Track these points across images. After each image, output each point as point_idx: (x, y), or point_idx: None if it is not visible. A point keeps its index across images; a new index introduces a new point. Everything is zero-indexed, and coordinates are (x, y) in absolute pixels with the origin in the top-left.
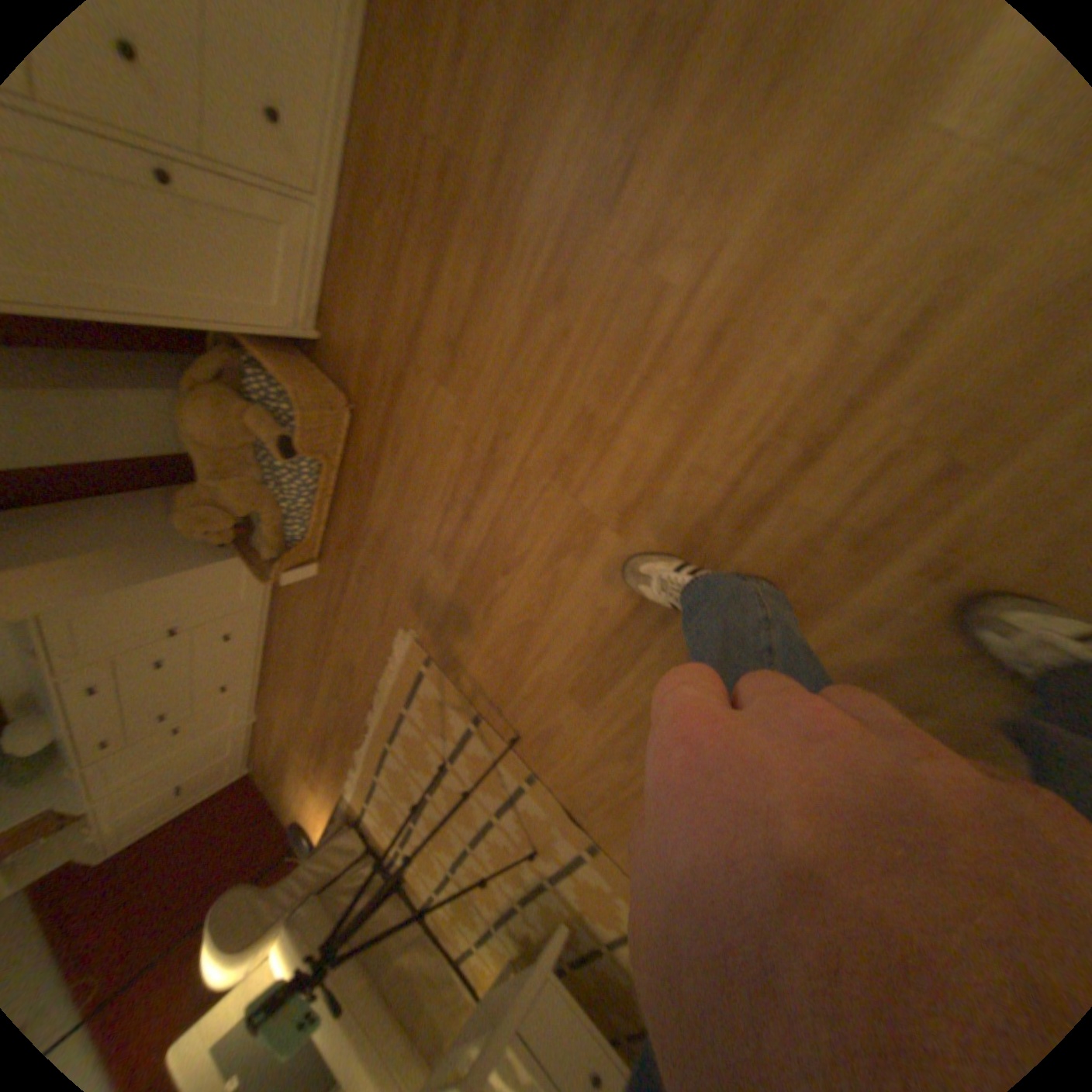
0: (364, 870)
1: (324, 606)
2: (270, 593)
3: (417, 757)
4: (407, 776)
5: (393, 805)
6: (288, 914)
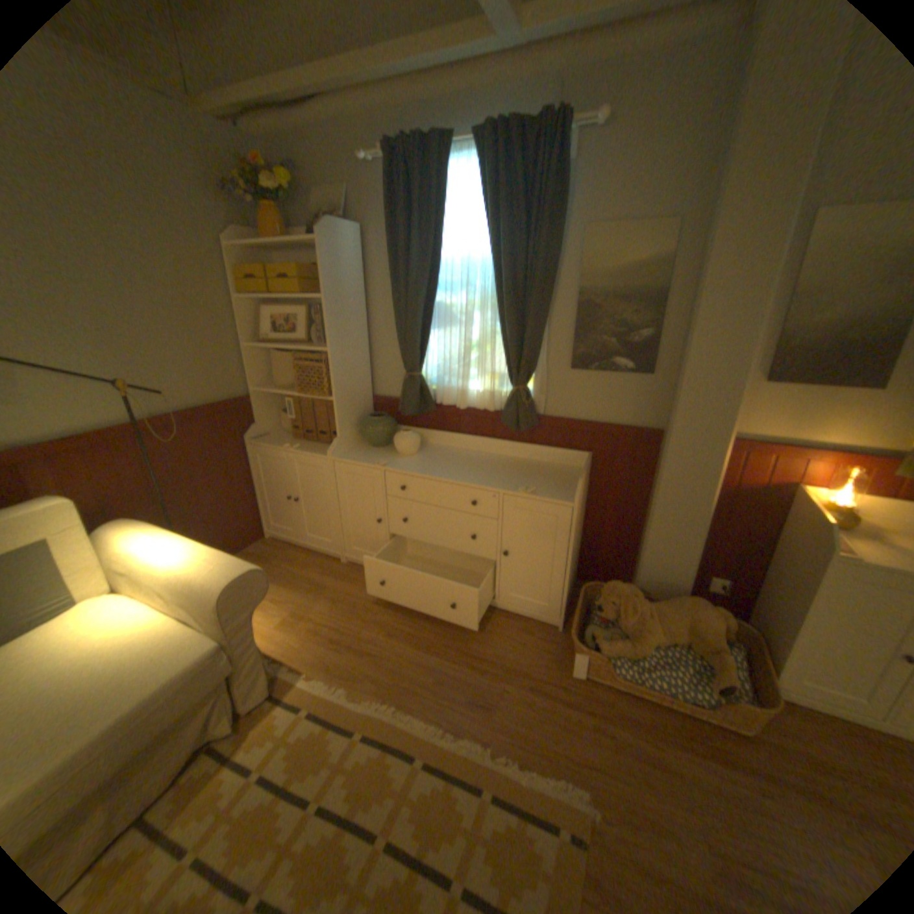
0: (219, 733)
1: (537, 687)
2: (503, 617)
3: (436, 838)
4: (394, 816)
5: (332, 785)
6: (222, 656)
